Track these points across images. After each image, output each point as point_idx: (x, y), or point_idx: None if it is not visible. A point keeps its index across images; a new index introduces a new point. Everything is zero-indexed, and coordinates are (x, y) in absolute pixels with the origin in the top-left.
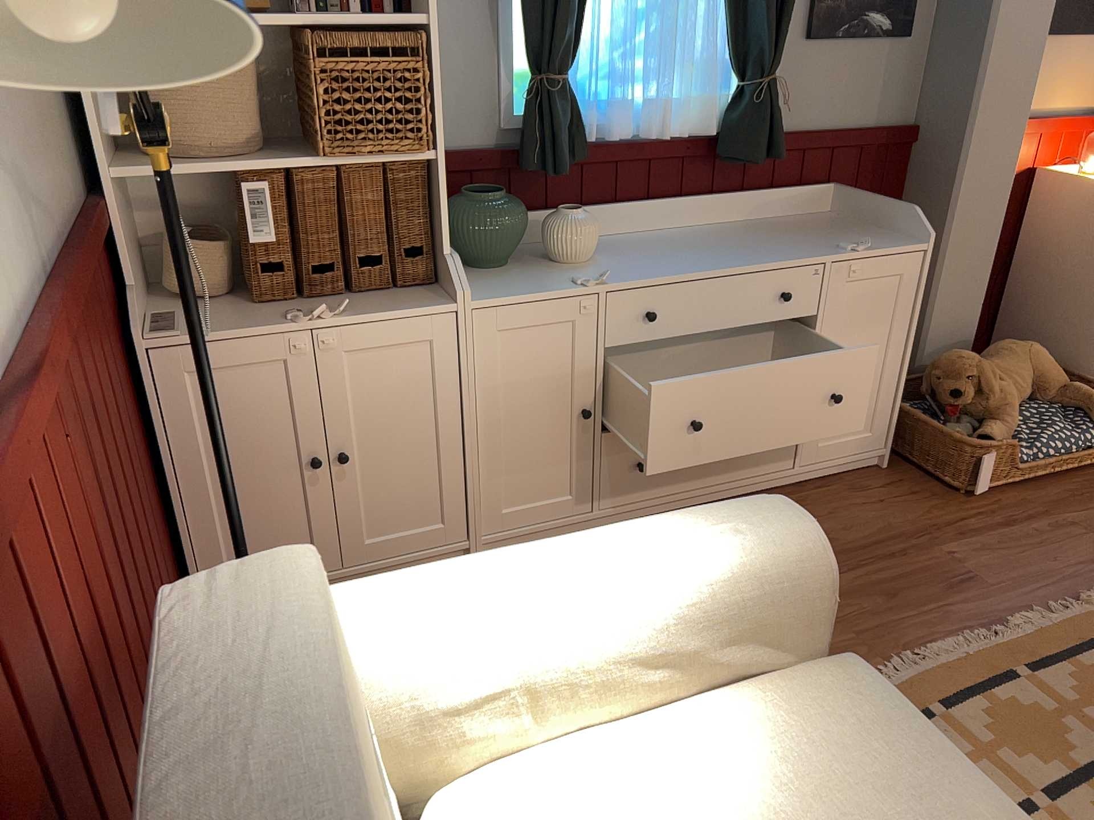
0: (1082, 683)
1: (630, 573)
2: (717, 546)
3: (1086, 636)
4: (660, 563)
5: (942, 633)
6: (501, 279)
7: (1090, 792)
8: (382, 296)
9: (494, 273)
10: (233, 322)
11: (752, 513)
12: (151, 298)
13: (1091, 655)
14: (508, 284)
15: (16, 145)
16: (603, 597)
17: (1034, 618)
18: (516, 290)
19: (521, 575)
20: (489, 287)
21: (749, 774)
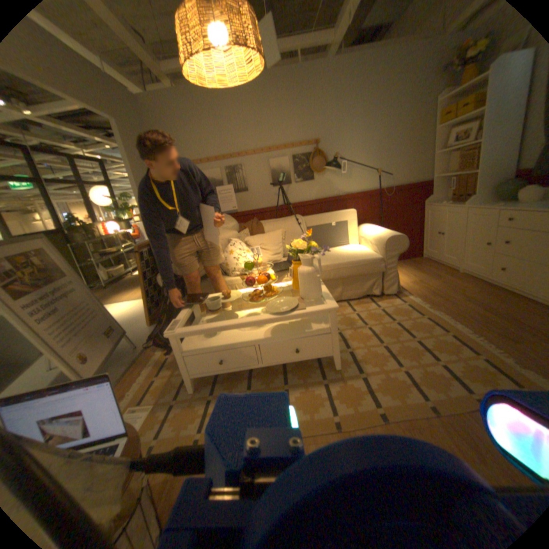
0: (451, 344)
1: (377, 231)
2: (384, 232)
3: (484, 355)
4: (380, 231)
5: (468, 327)
6: (493, 203)
7: (402, 330)
8: (466, 202)
9: (498, 202)
10: (439, 202)
11: (395, 233)
12: (448, 198)
13: (470, 351)
14: (488, 204)
15: (393, 171)
16: (373, 231)
17: (492, 348)
18: (483, 205)
19: (375, 227)
20: (483, 204)
21: (357, 251)
